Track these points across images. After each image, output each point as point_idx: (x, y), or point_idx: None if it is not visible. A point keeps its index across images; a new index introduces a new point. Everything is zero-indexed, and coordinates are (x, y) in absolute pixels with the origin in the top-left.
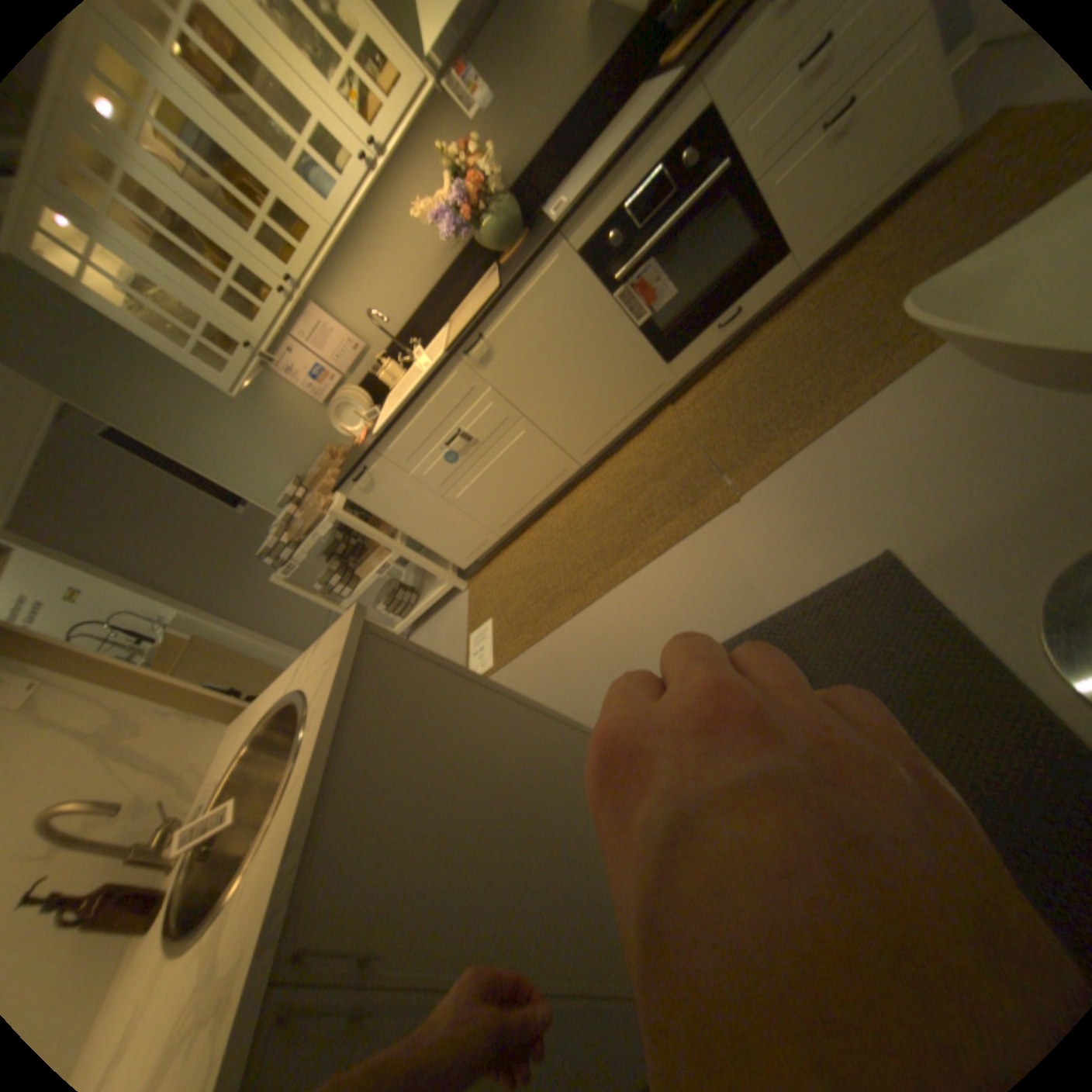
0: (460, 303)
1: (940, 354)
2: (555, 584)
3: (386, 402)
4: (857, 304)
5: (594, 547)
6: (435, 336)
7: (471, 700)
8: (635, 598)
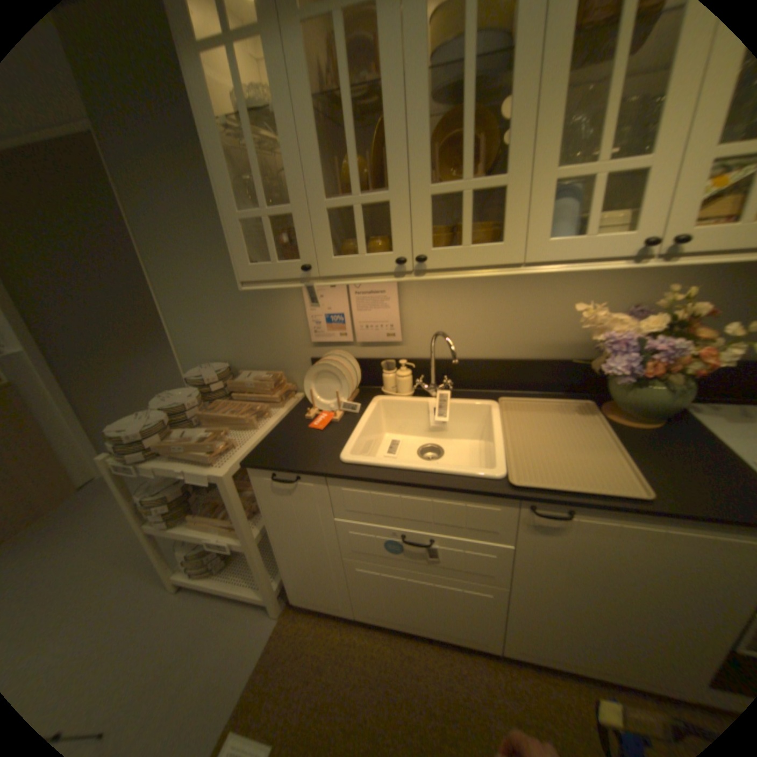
0: (515, 389)
1: None
2: None
3: (371, 404)
4: None
5: None
6: (464, 388)
7: None
8: None
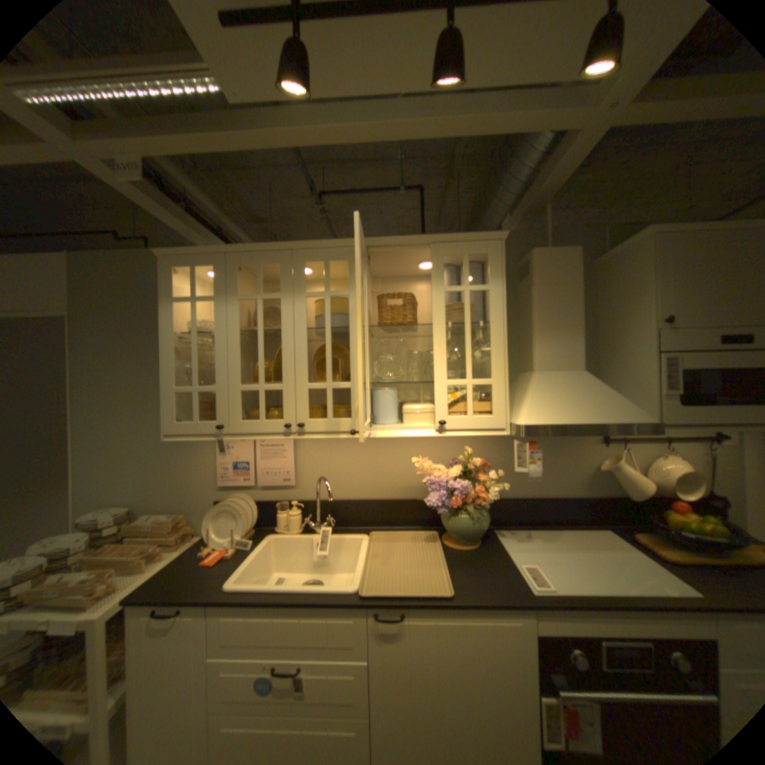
0: (384, 525)
1: None
2: None
3: (261, 542)
4: None
5: None
6: (345, 526)
7: None
8: None
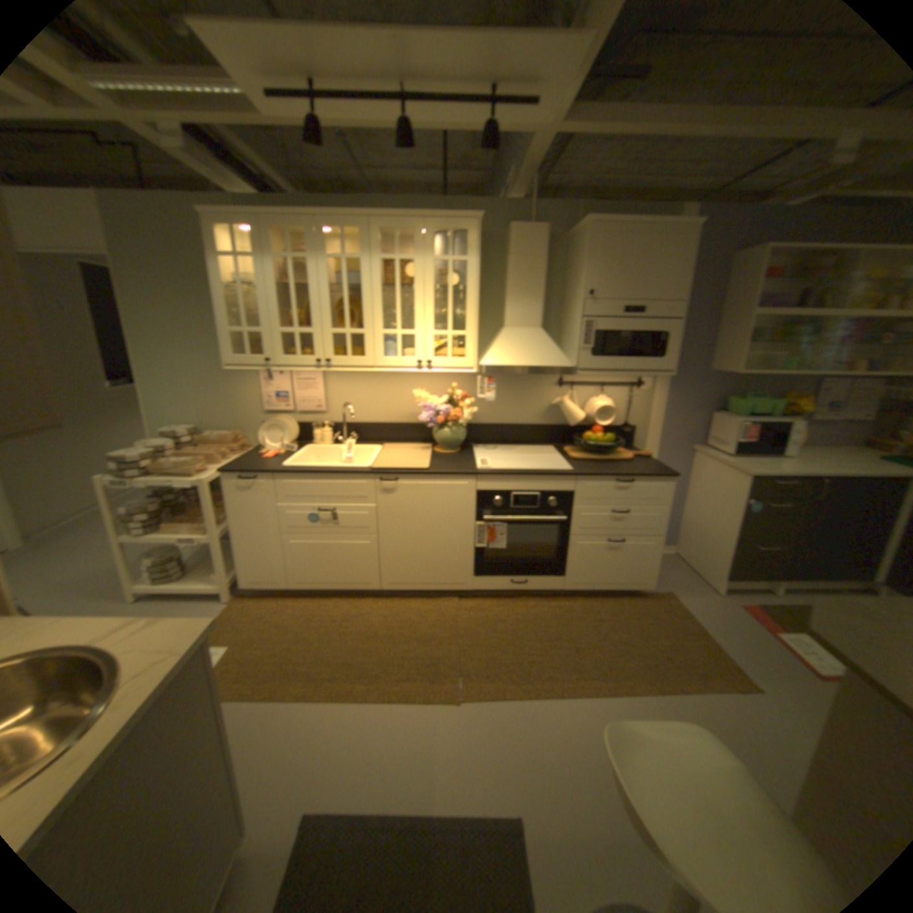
0: (394, 442)
1: (598, 703)
2: (297, 662)
3: (303, 448)
4: (576, 633)
5: (346, 657)
6: (365, 442)
7: (205, 749)
8: (348, 726)
